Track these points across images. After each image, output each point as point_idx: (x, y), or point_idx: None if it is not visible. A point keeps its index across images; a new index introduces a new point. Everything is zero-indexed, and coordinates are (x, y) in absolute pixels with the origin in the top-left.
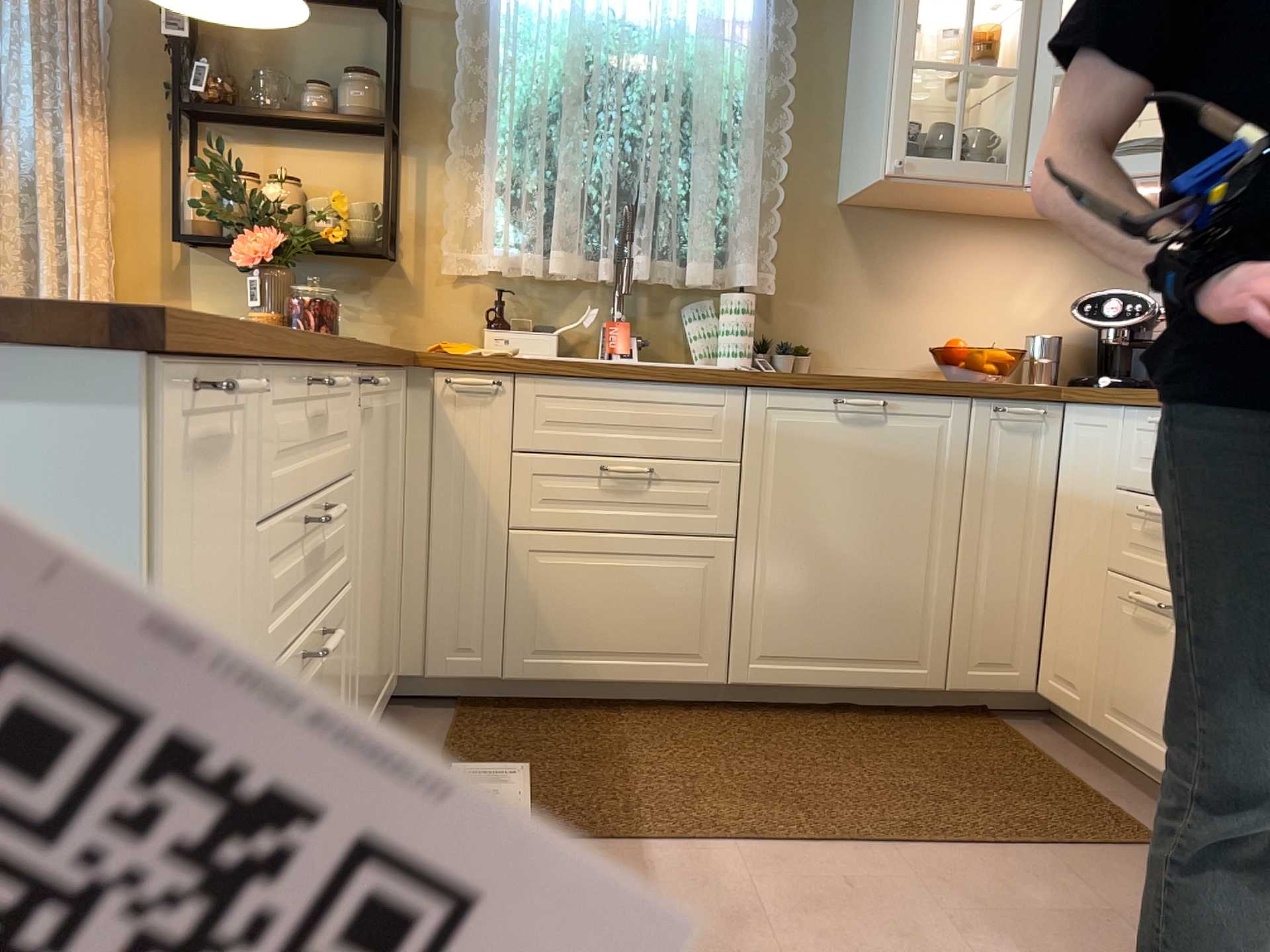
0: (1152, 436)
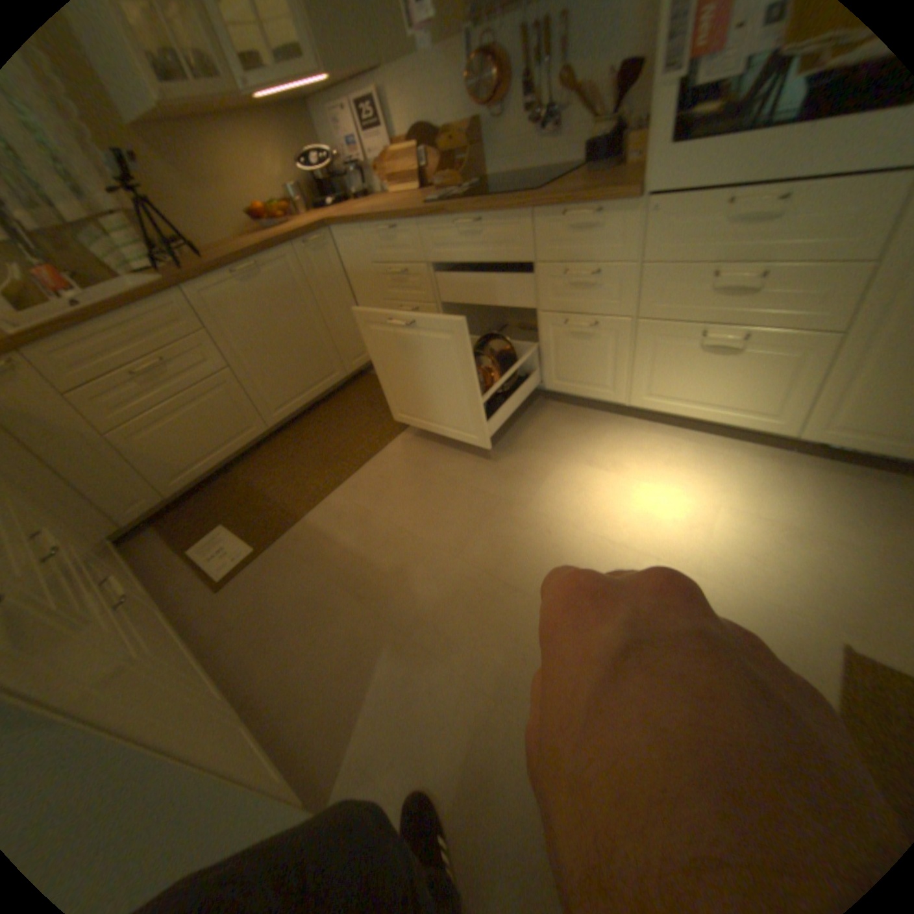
0: (375, 234)
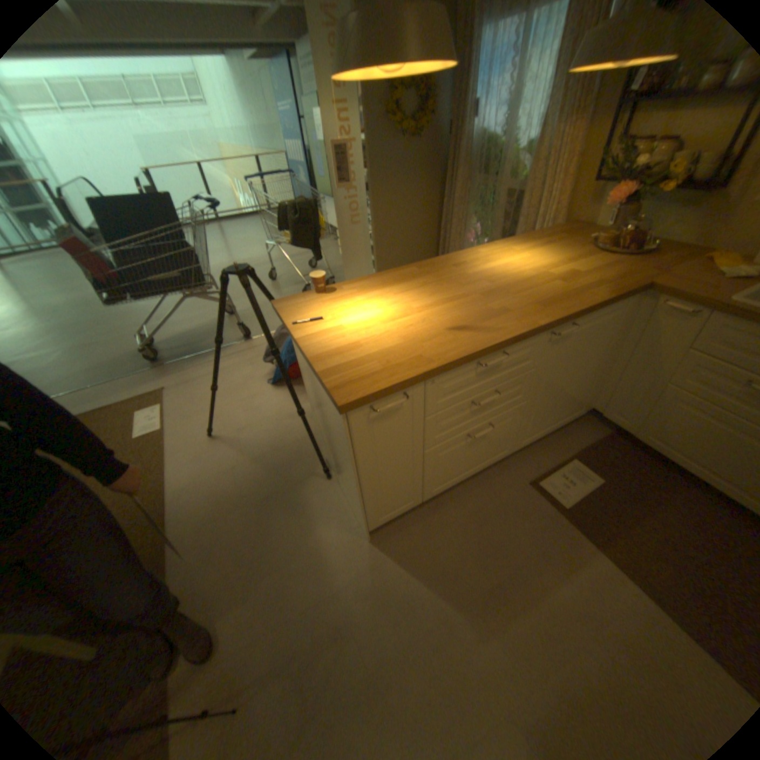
0: None
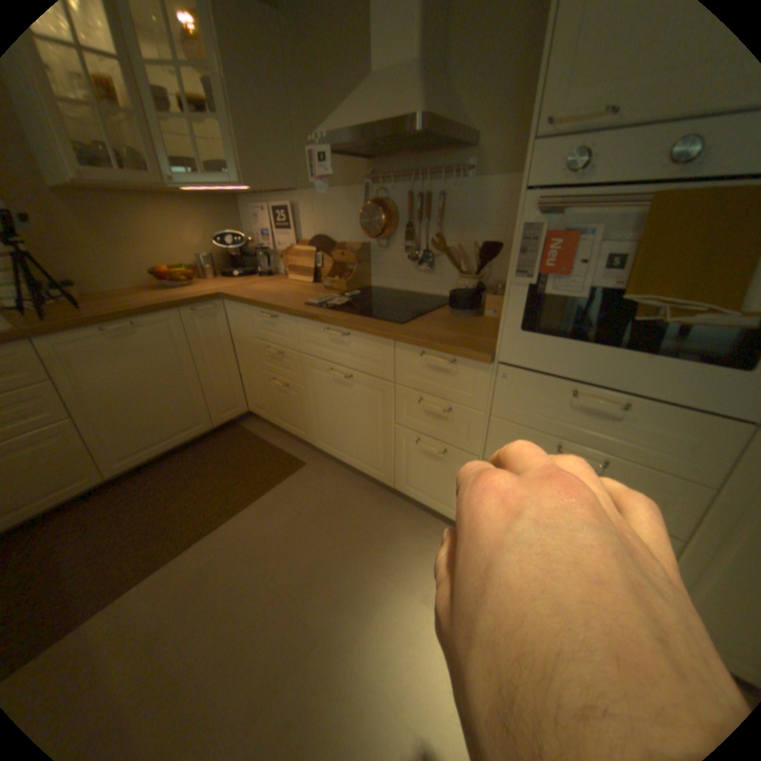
0: (260, 317)
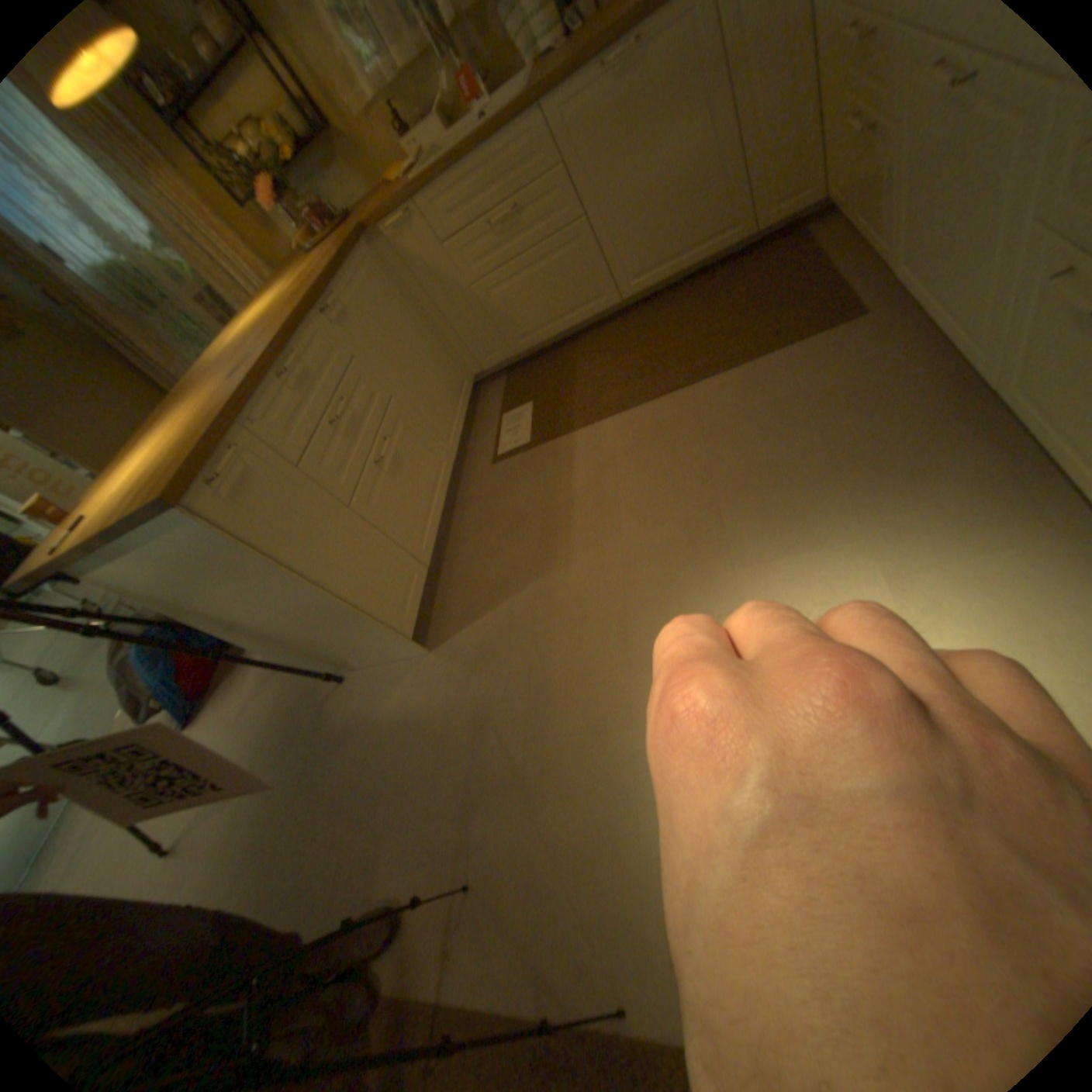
0: None
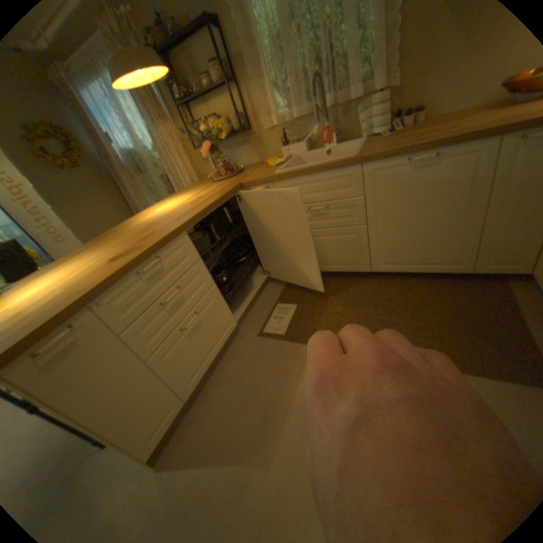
0: None
